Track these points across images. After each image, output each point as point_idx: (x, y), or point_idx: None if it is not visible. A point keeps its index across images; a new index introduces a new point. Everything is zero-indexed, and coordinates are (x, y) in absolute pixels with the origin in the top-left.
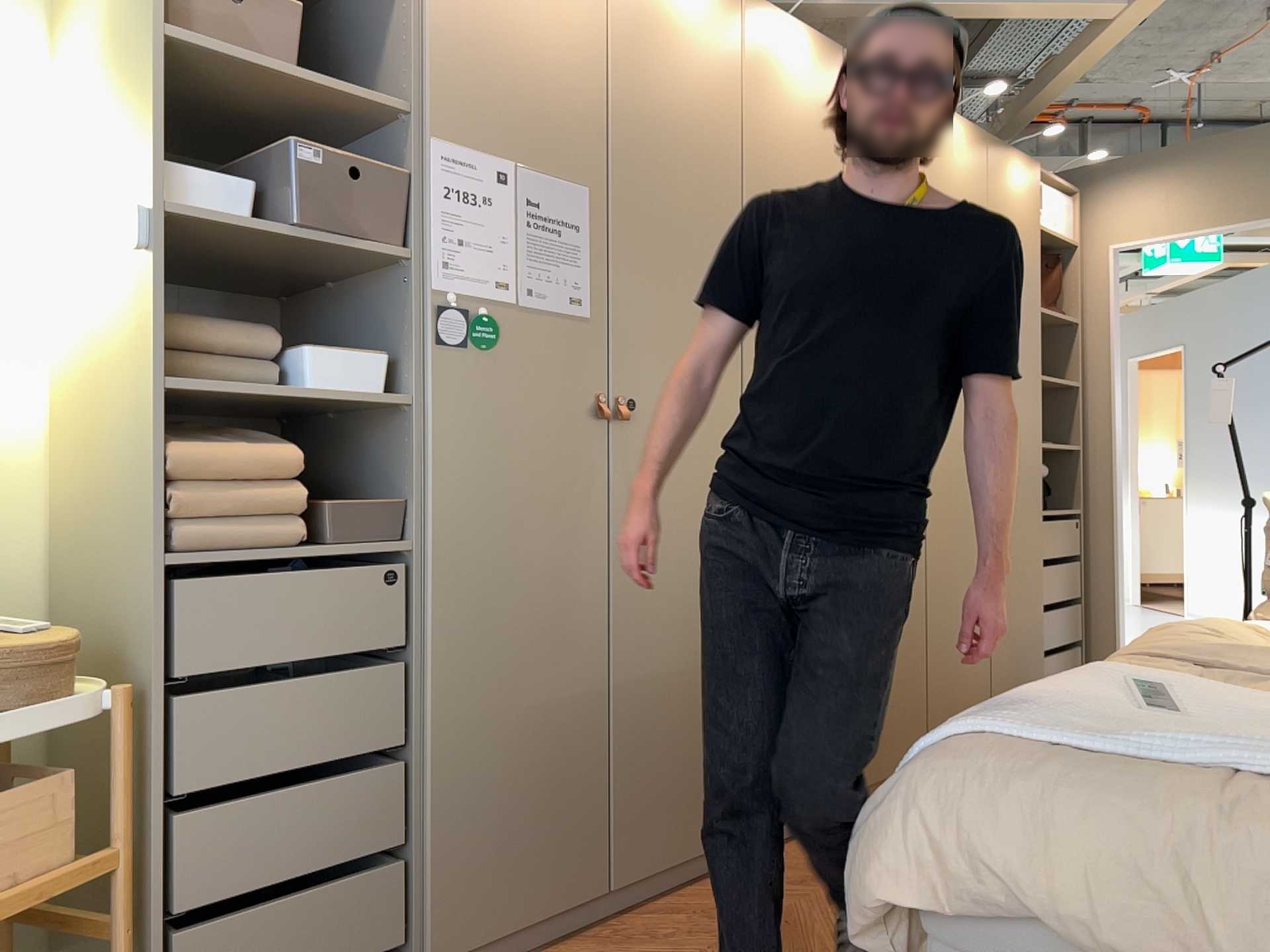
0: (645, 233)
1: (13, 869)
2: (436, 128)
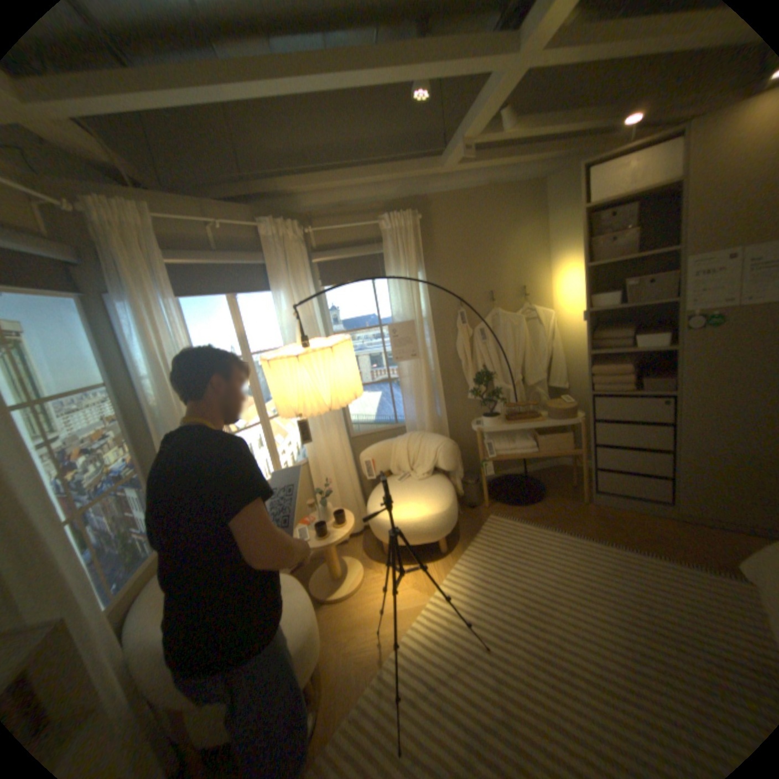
0: None
1: (560, 447)
2: (691, 251)
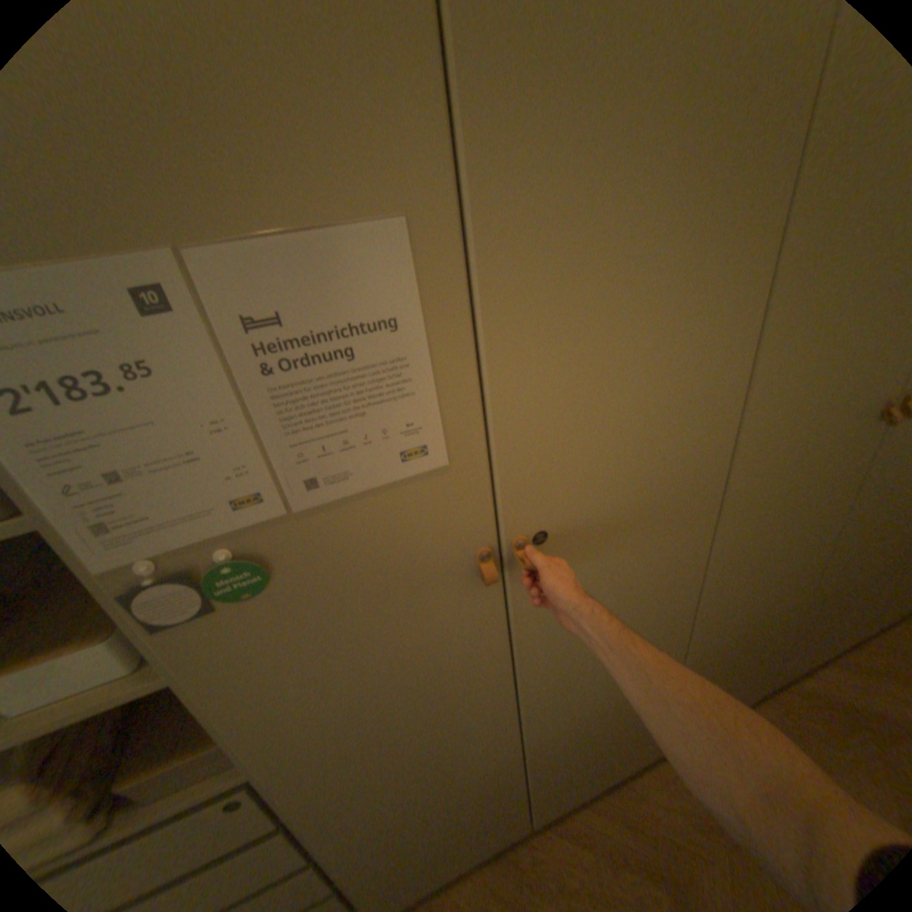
0: (561, 265)
1: None
2: None
